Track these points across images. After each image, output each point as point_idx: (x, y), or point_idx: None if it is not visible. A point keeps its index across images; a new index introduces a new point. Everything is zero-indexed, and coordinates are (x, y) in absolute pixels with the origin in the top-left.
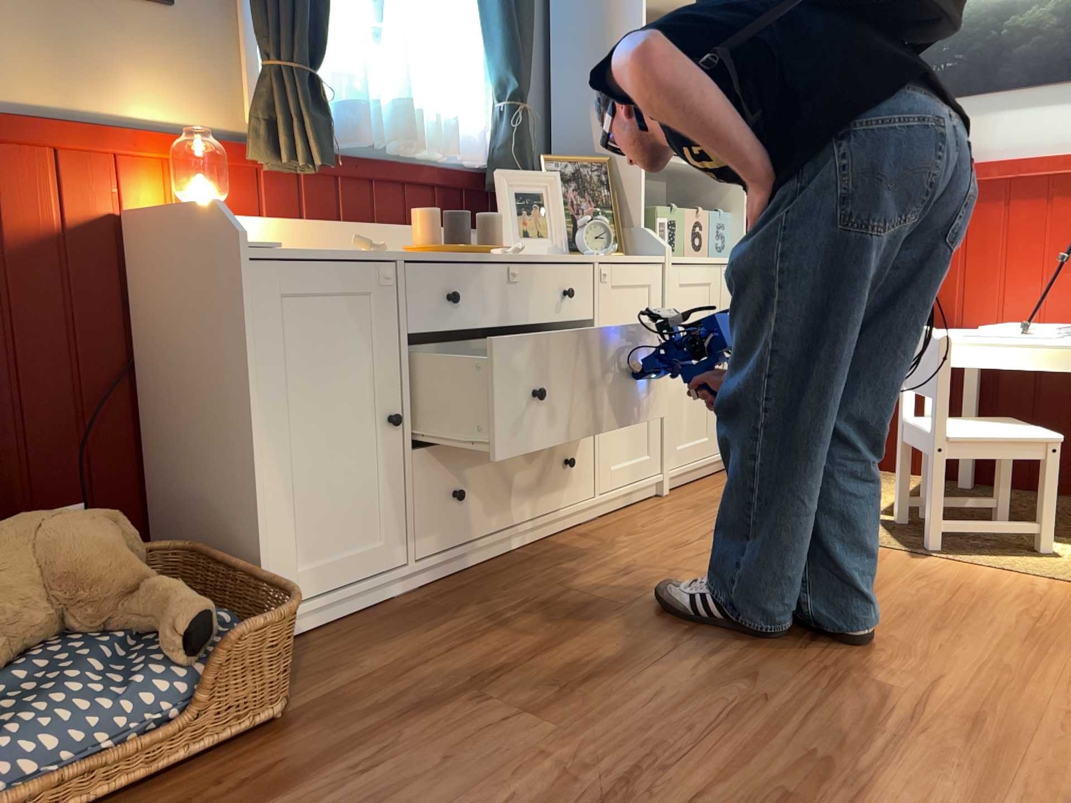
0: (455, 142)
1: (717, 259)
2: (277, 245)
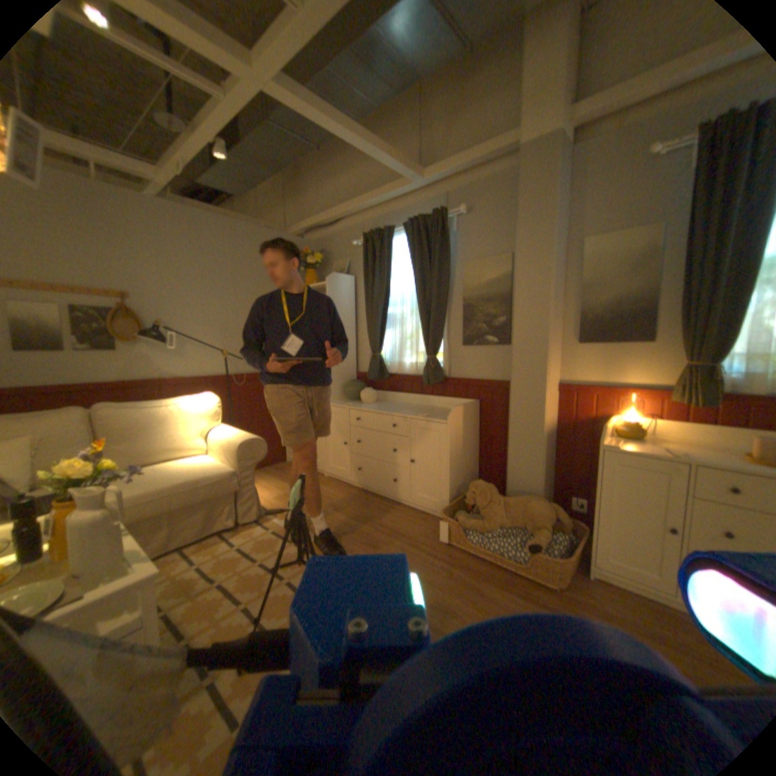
0: None
1: None
2: (620, 446)
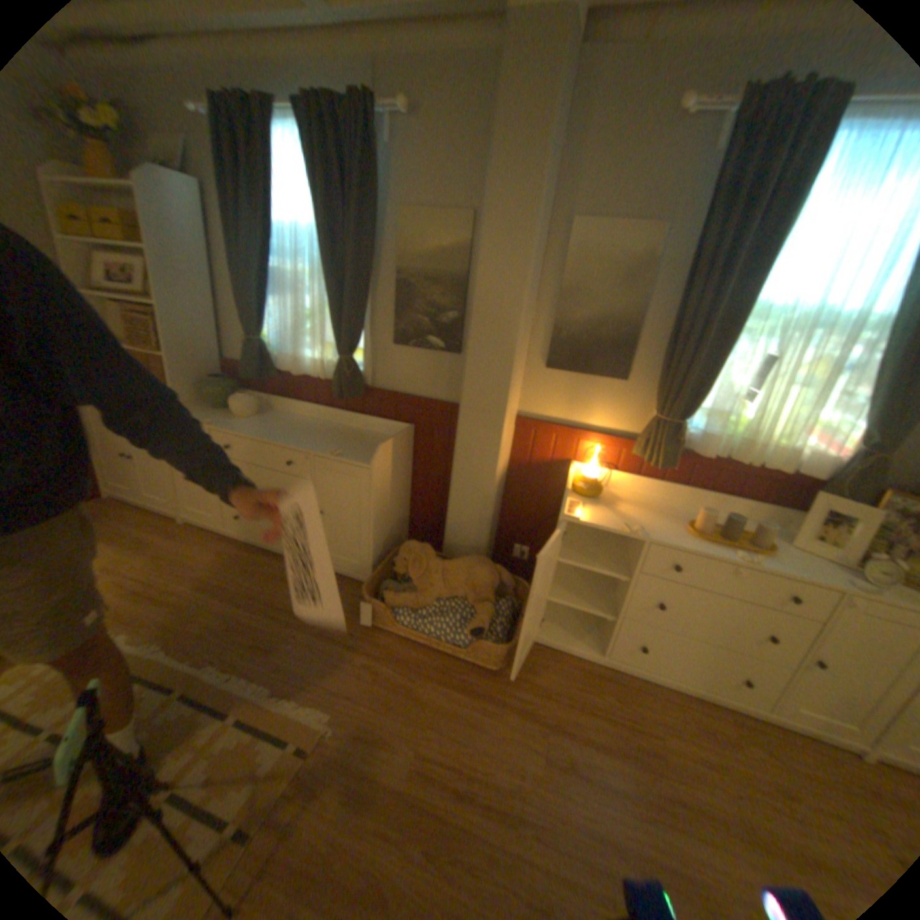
0: (808, 459)
1: None
2: (580, 518)
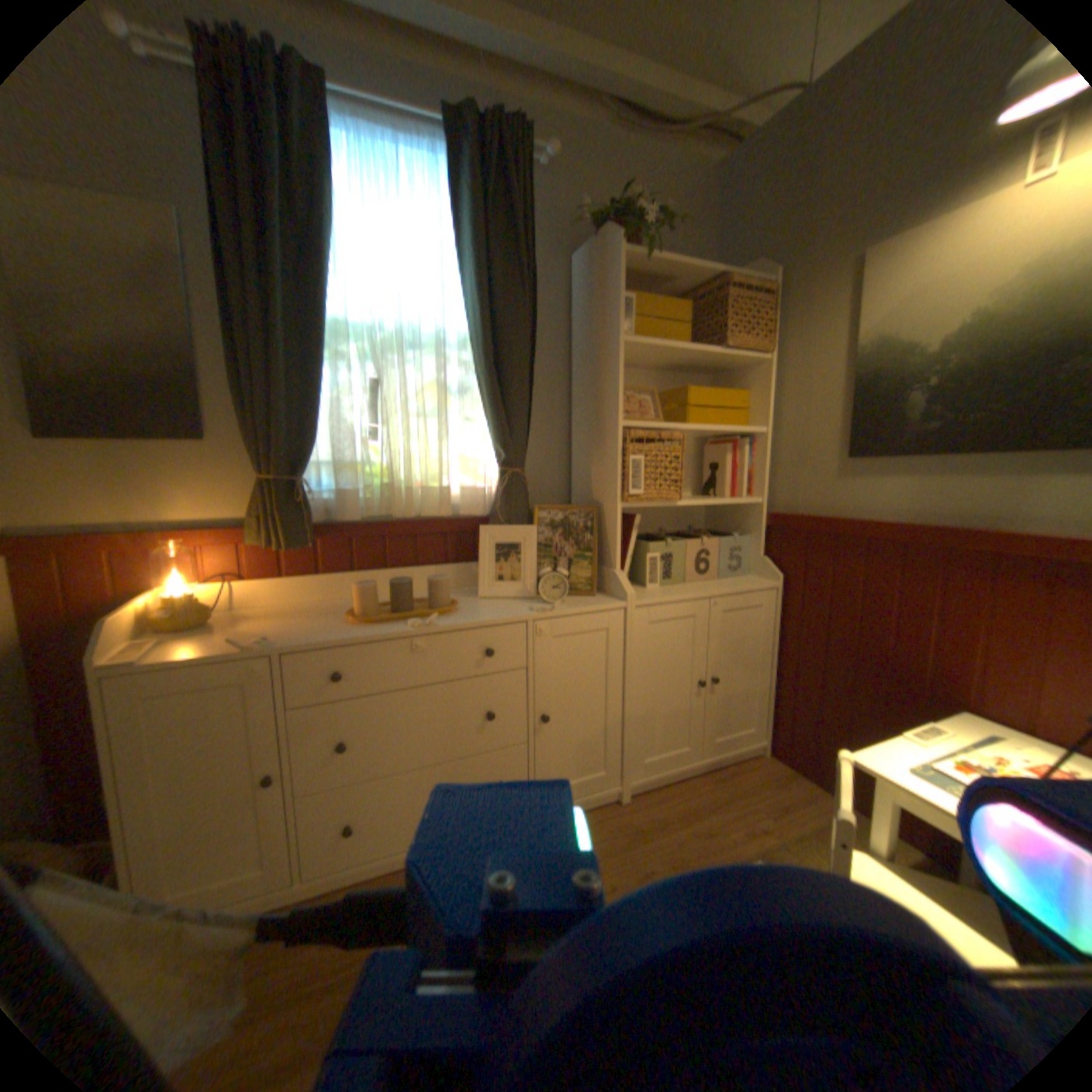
0: (463, 499)
1: (708, 592)
2: (137, 660)
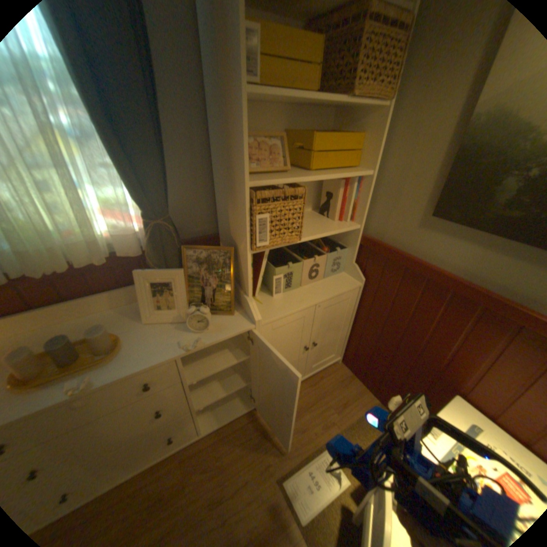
0: (119, 240)
1: (315, 299)
2: None
